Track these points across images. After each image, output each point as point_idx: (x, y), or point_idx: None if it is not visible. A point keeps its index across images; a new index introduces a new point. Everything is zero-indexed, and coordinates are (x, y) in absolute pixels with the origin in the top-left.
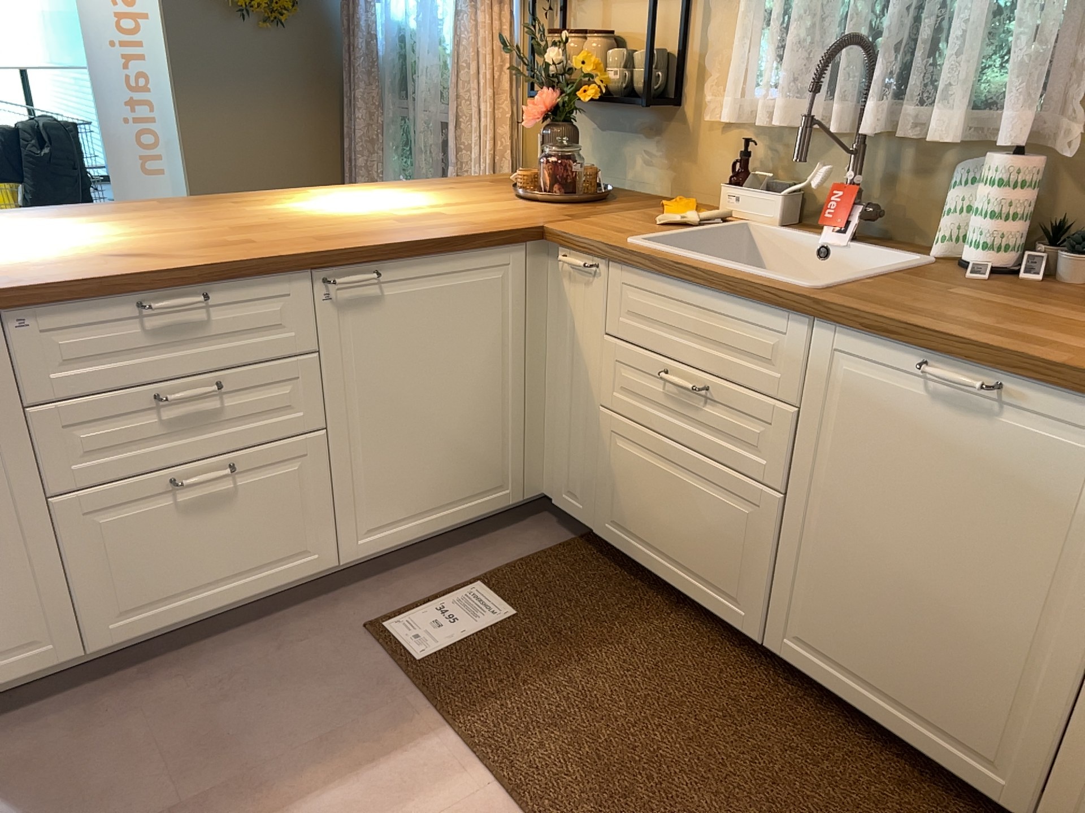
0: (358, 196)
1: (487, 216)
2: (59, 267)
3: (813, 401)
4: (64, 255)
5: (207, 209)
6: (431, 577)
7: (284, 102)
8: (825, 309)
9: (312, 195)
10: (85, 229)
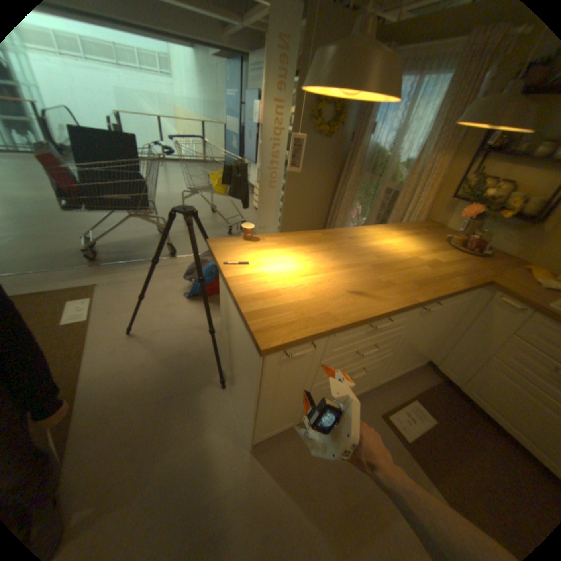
0: (389, 237)
1: (460, 266)
2: (338, 301)
3: None
4: (329, 287)
5: (343, 243)
6: (397, 393)
7: (321, 166)
8: None
9: (371, 234)
10: (314, 258)
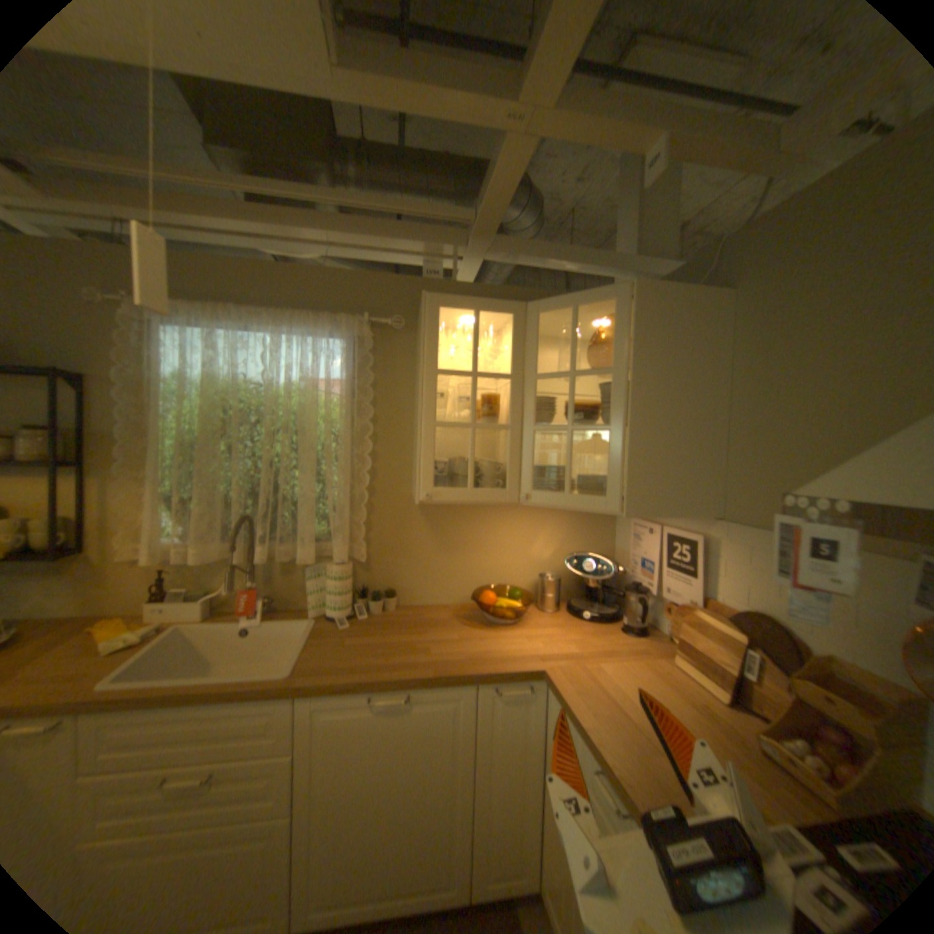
0: None
1: None
2: None
3: (303, 746)
4: None
5: None
6: None
7: None
8: (304, 690)
9: None
10: None
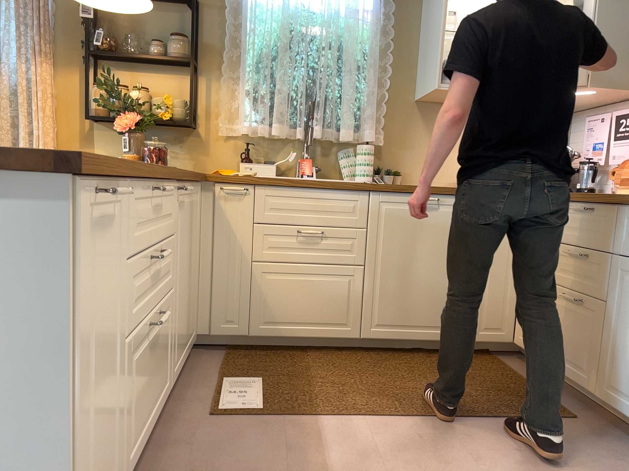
0: None
1: None
2: None
3: (374, 223)
4: None
5: None
6: (196, 389)
7: None
8: (378, 186)
9: None
10: None
